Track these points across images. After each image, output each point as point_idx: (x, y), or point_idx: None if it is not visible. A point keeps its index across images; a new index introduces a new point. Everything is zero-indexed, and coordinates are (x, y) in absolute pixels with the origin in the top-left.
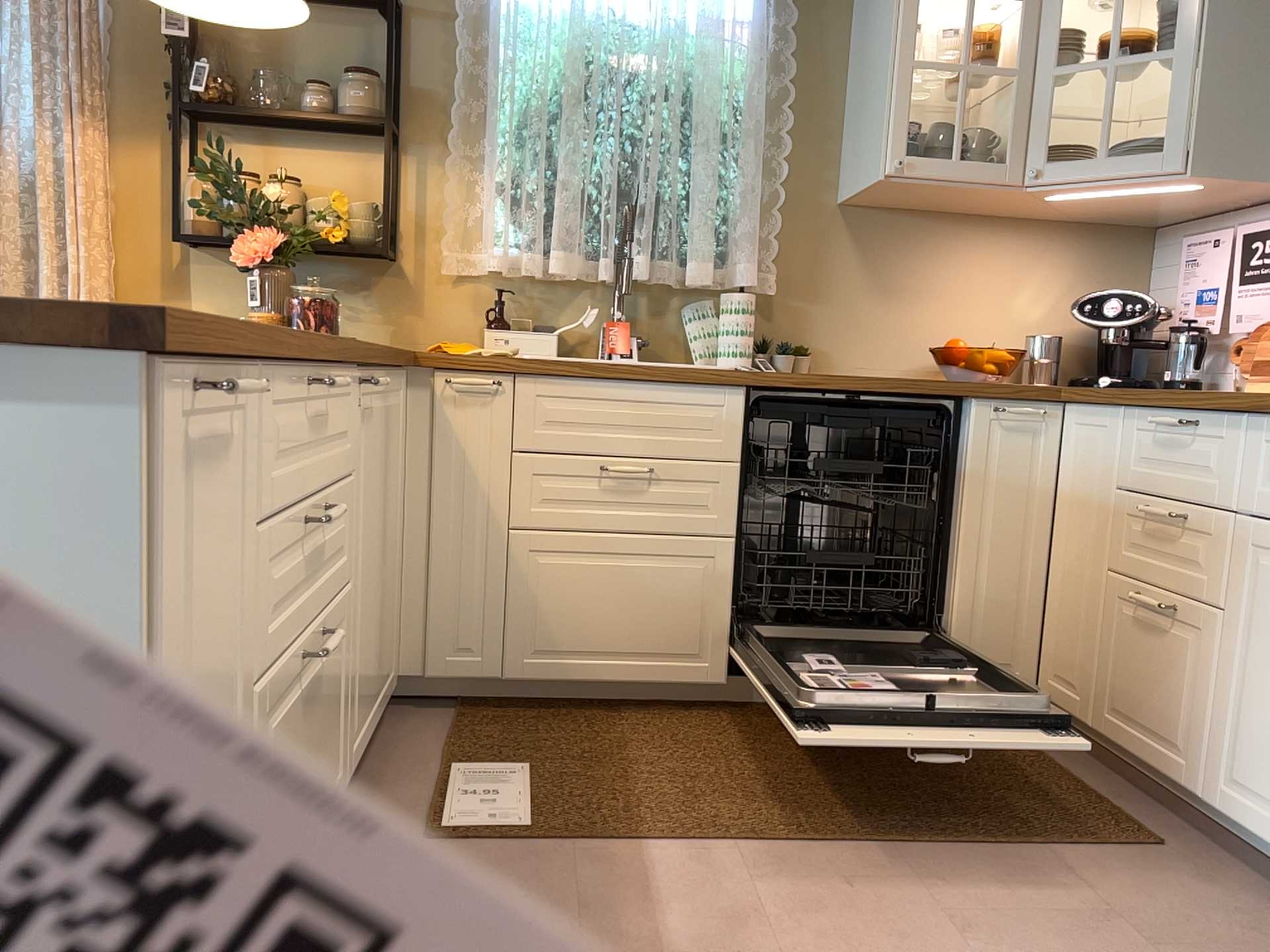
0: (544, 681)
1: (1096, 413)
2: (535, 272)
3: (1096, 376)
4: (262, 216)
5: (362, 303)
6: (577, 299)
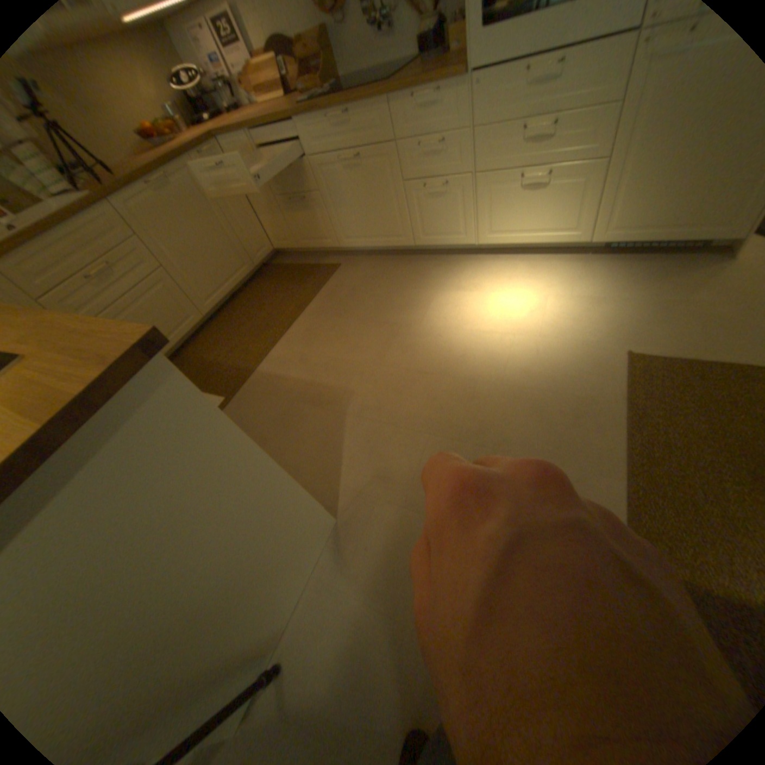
0: None
1: (230, 135)
2: None
3: (200, 116)
4: None
5: None
6: None
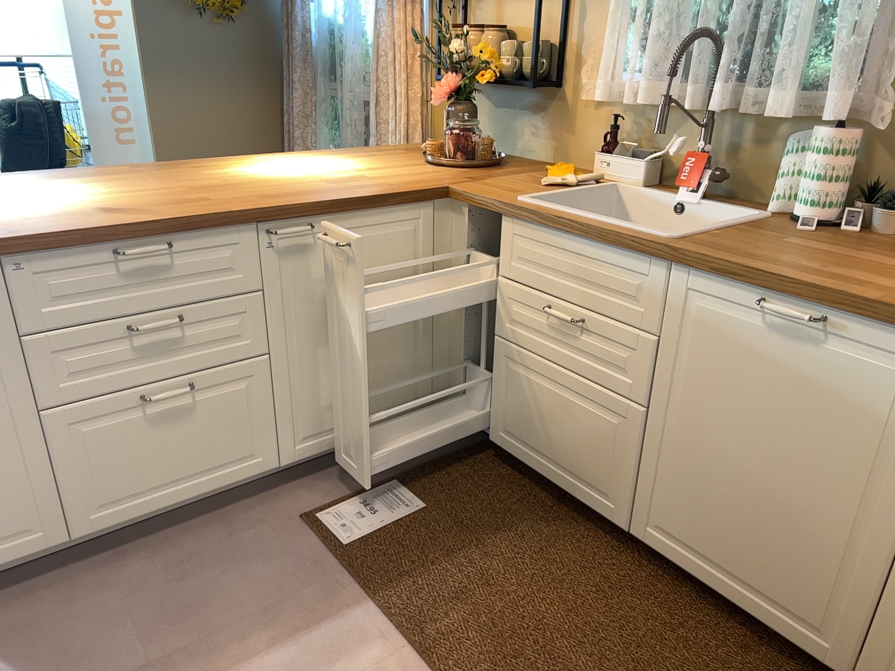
0: (511, 453)
1: None
2: (634, 103)
3: None
4: (450, 65)
5: (538, 124)
6: (684, 127)
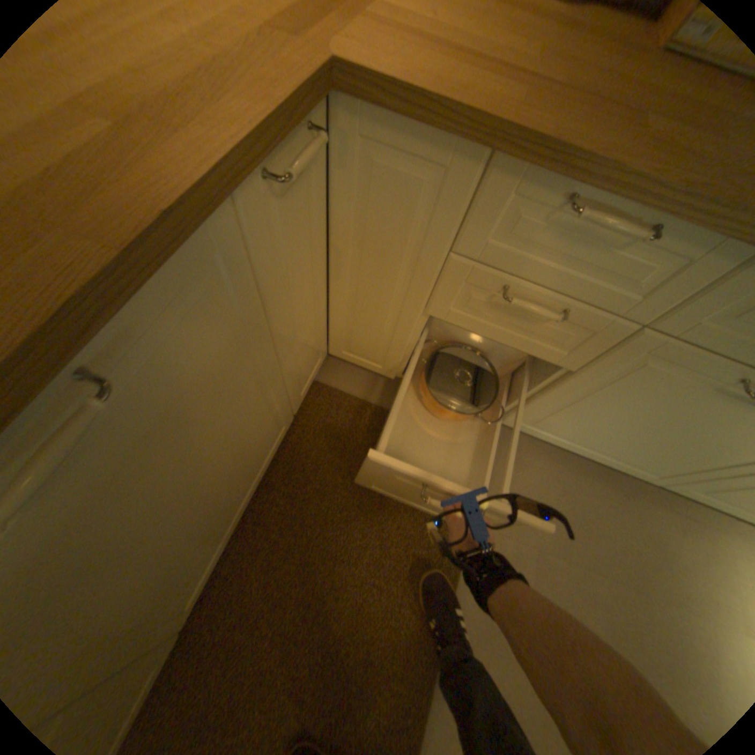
0: None
1: (418, 131)
2: None
3: None
4: None
5: None
6: None
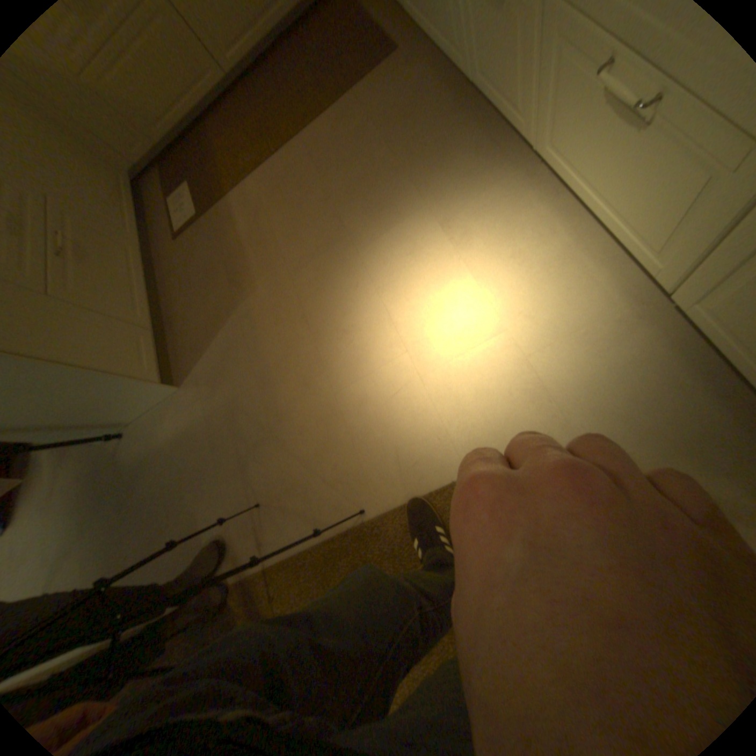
0: (168, 131)
1: None
2: None
3: None
4: None
5: None
6: None
